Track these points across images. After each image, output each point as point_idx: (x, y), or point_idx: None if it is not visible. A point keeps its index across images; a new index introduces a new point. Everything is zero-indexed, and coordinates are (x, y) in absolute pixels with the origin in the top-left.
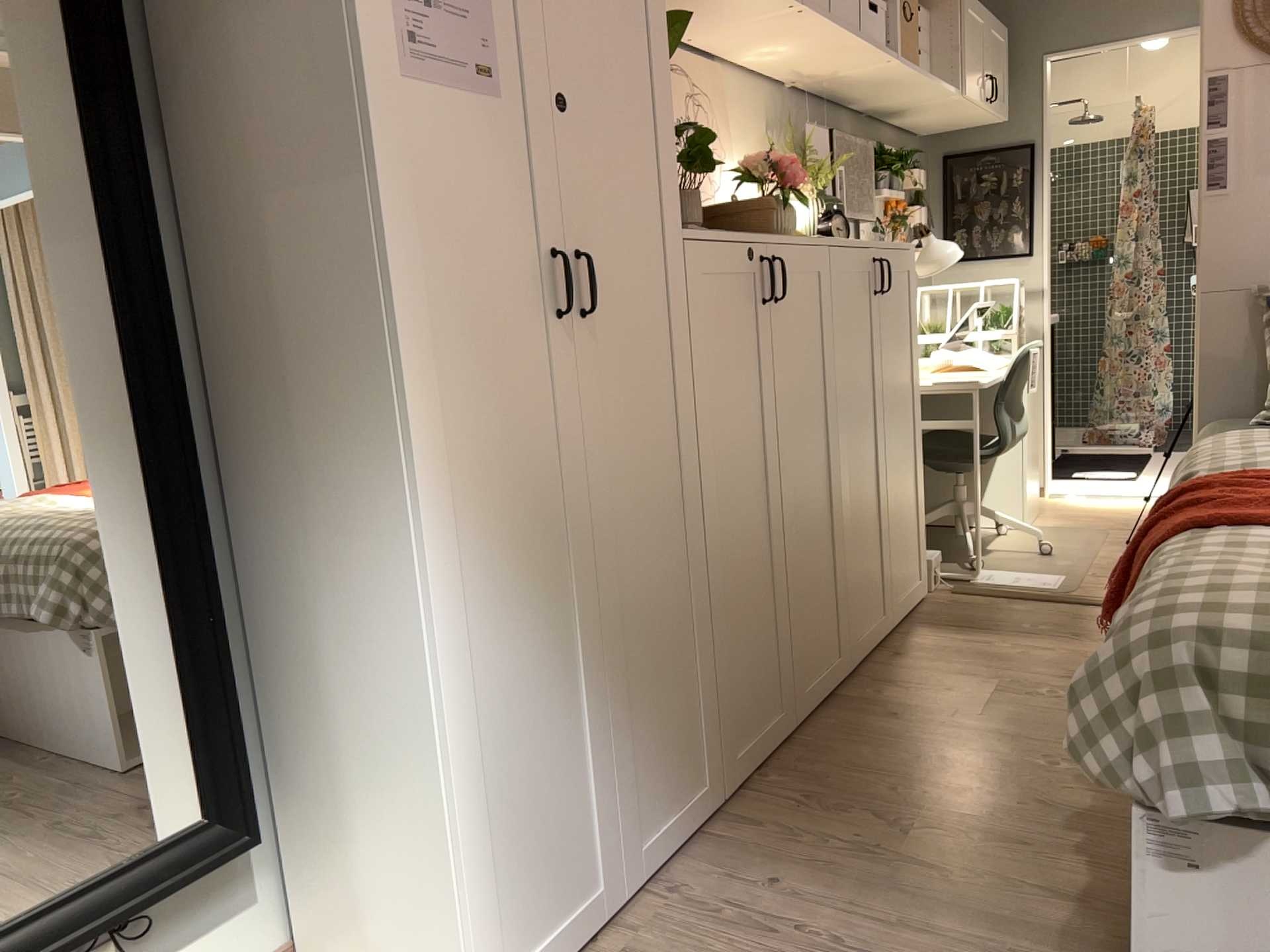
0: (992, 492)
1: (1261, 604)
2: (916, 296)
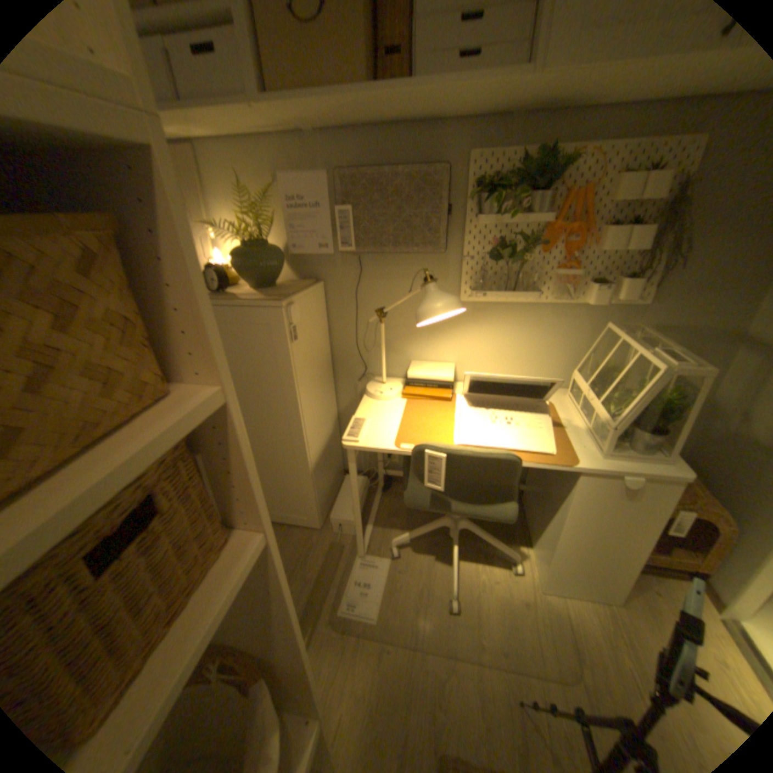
0: (544, 540)
1: None
2: (284, 344)
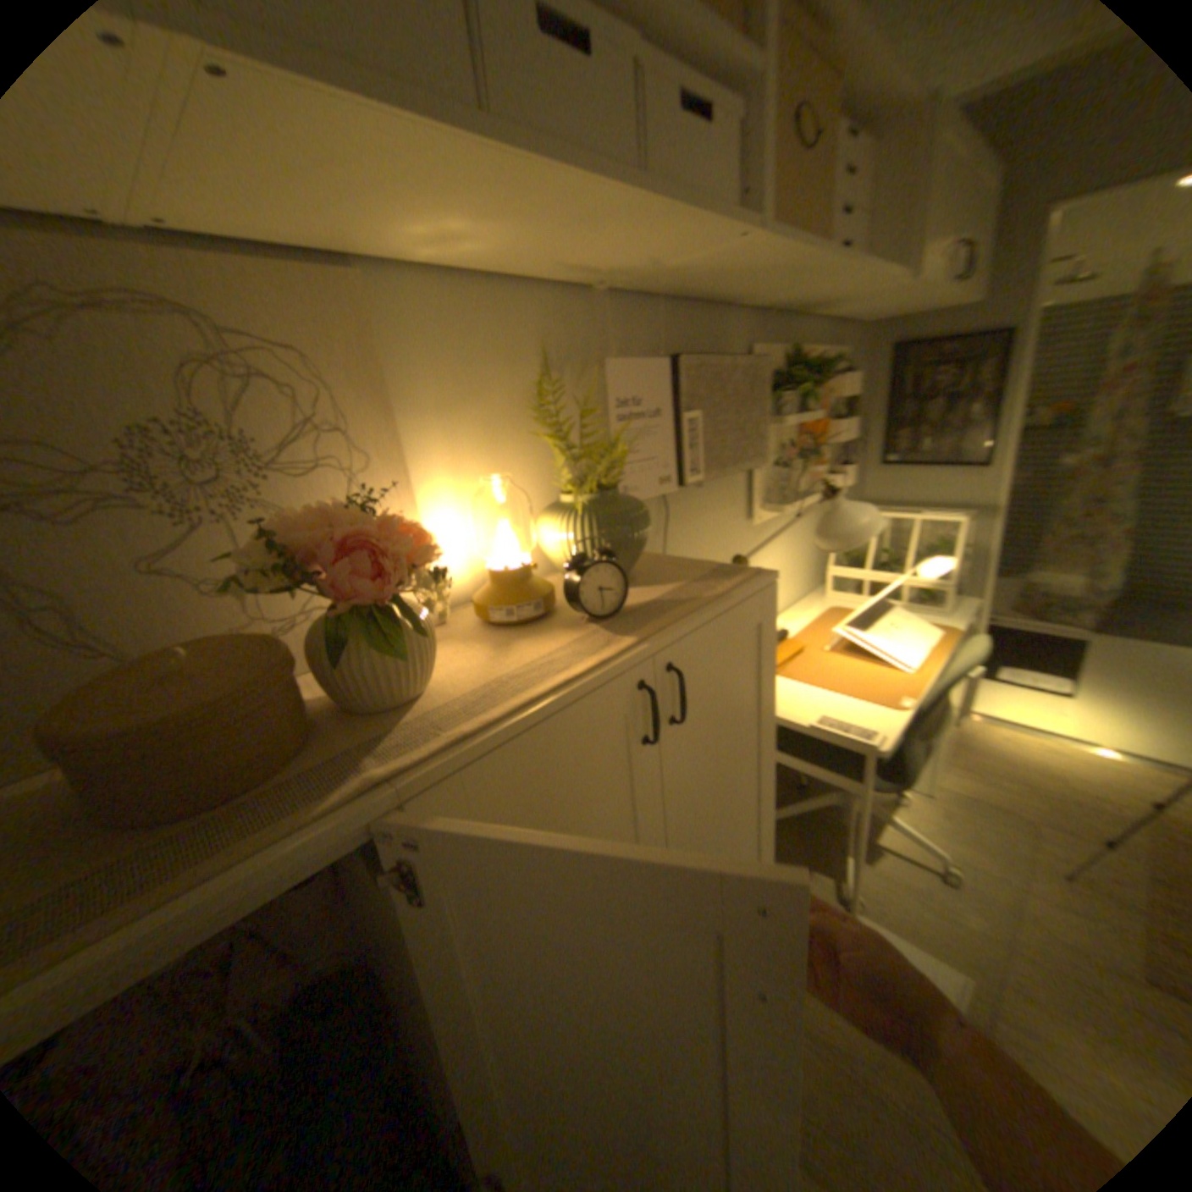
0: None
1: None
2: (772, 650)
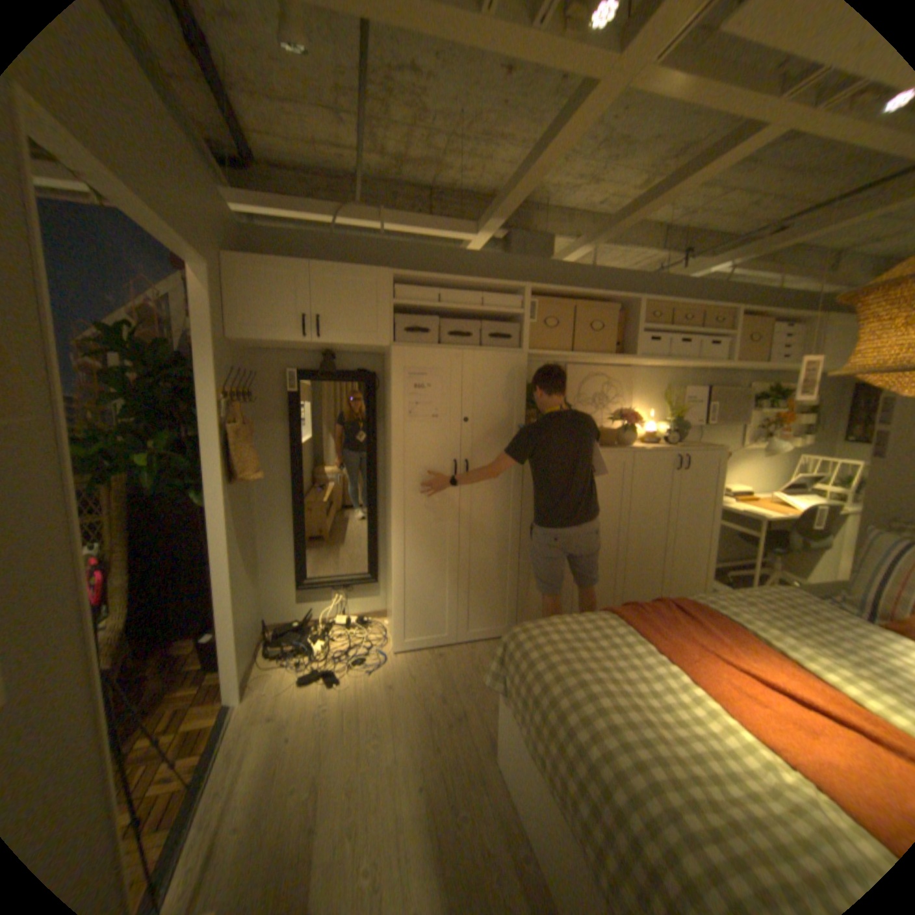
0: (816, 573)
1: (541, 634)
2: (724, 471)
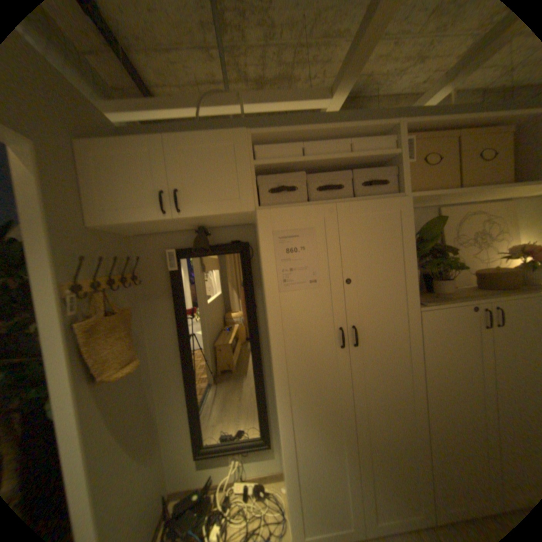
0: None
1: None
2: None
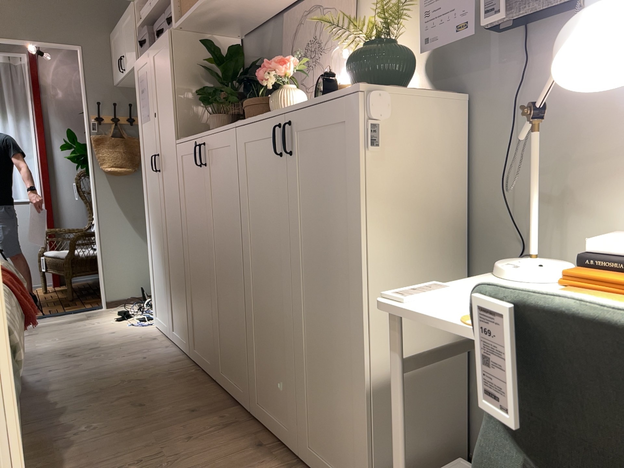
0: None
1: None
2: (358, 153)
